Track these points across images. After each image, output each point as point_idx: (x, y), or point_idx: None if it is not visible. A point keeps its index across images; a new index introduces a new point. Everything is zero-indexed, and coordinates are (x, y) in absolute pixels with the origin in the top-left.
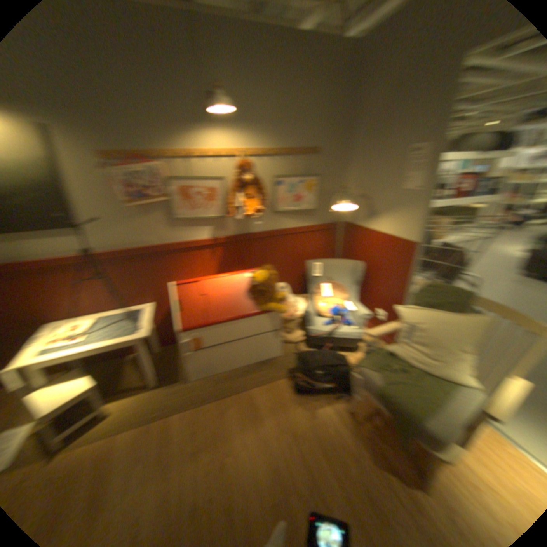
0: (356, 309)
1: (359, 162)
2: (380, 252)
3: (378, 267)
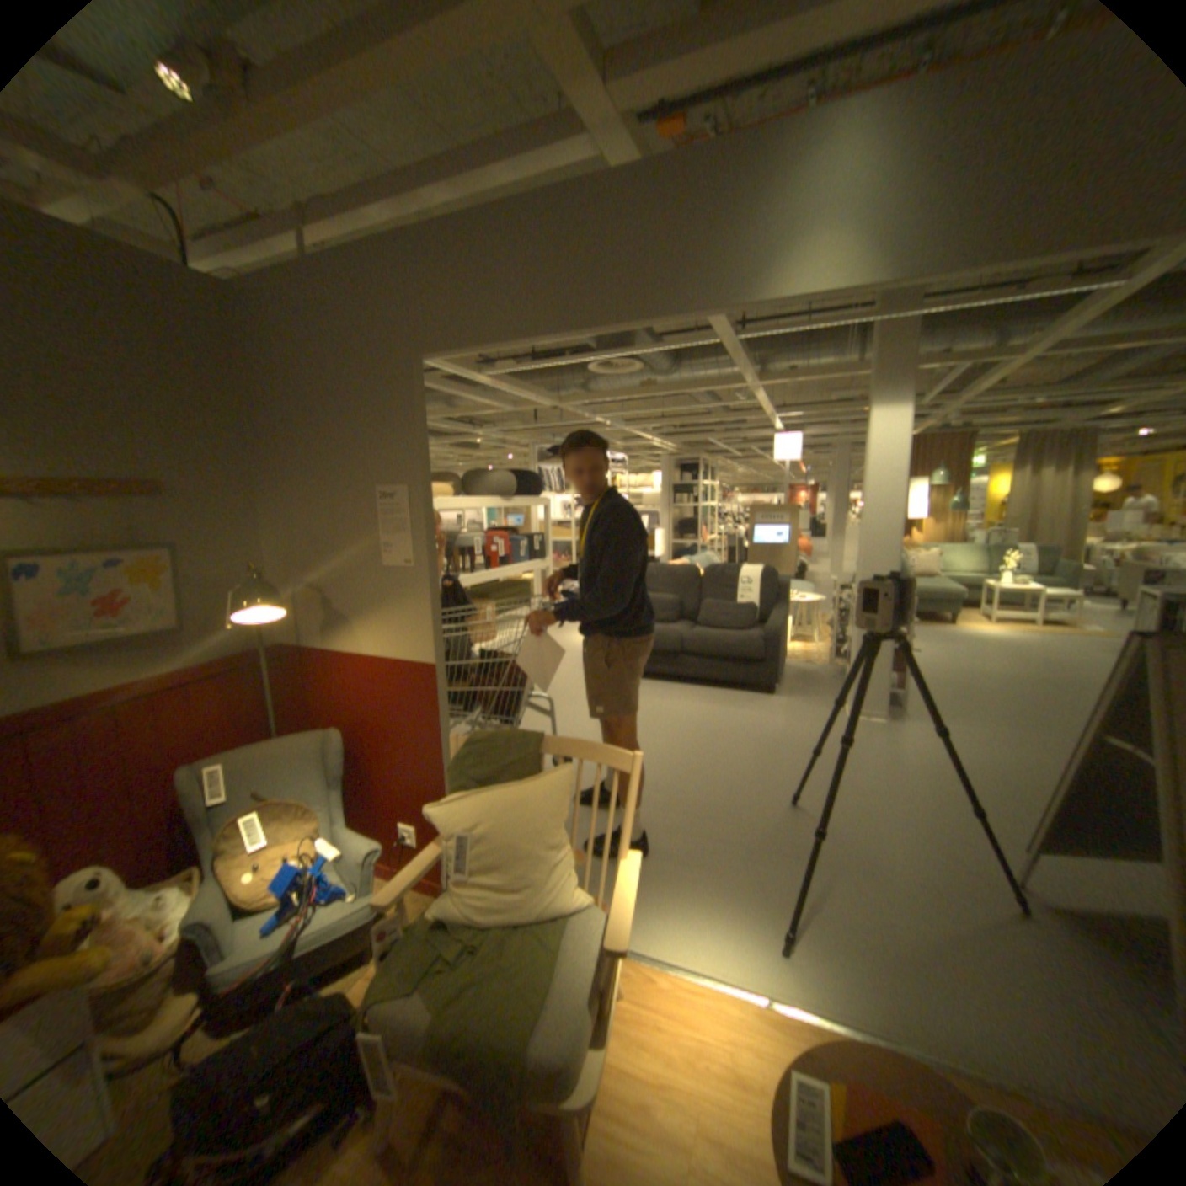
0: (343, 851)
1: (278, 515)
2: (368, 699)
3: (372, 733)
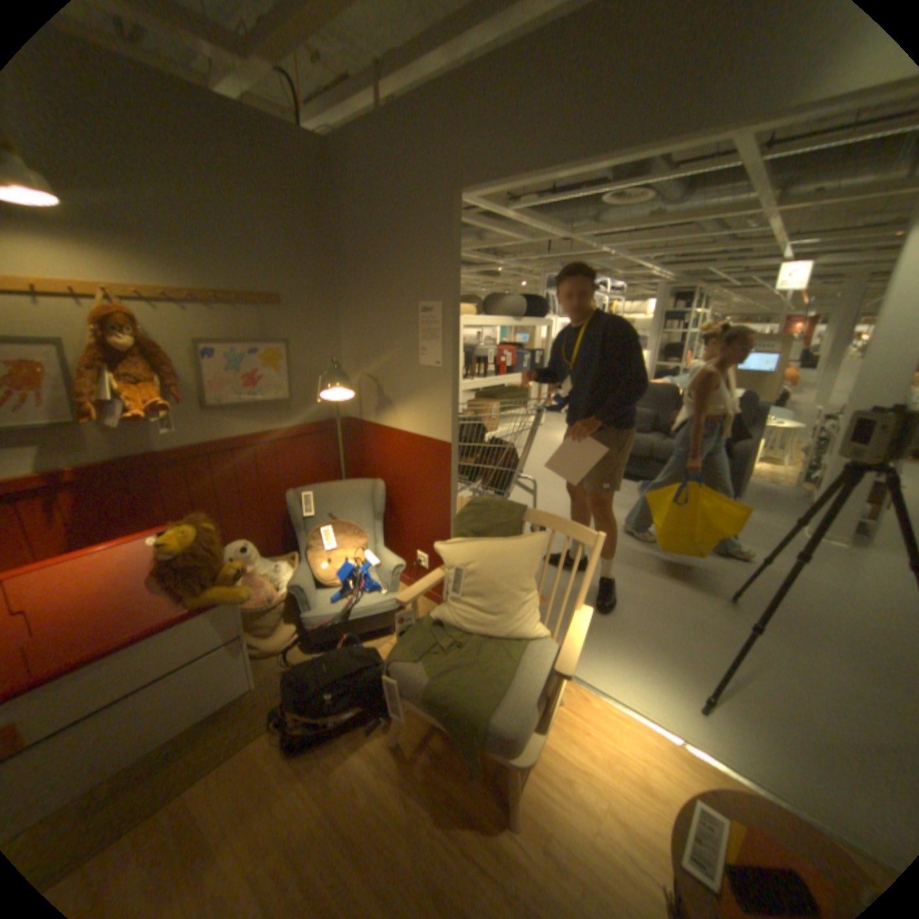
0: (381, 562)
1: (351, 323)
2: (403, 463)
3: (404, 487)
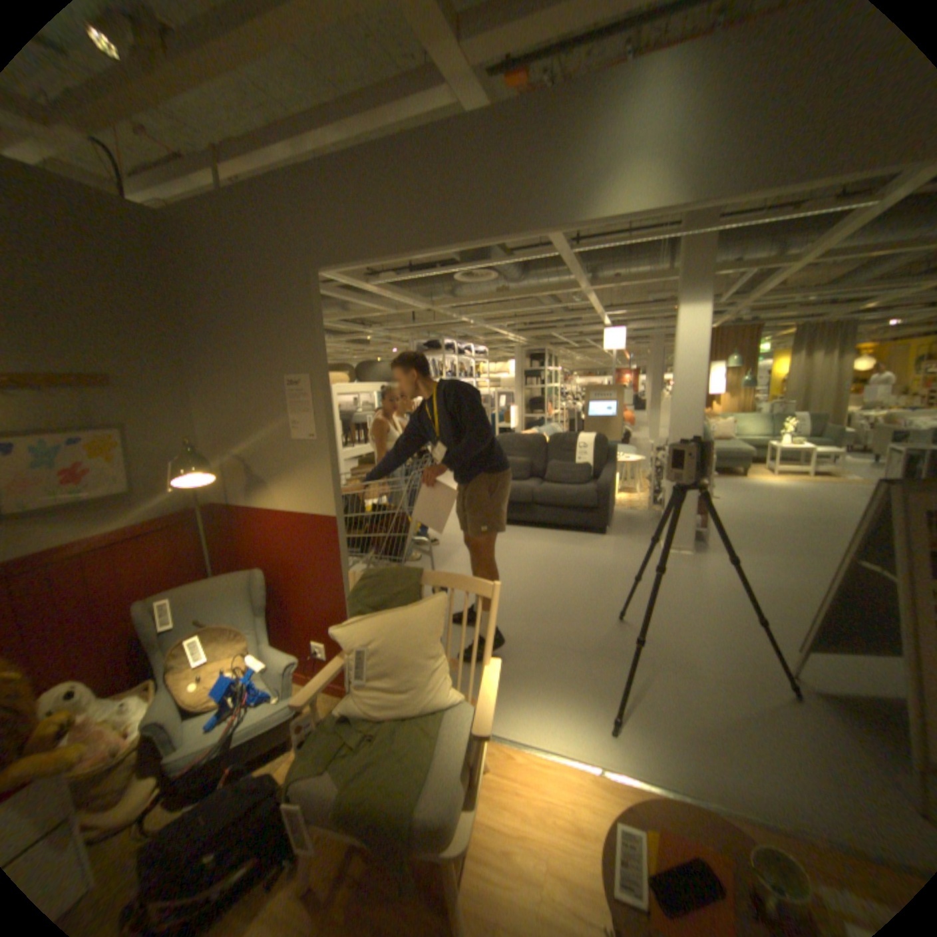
0: (267, 665)
1: (206, 400)
2: (284, 545)
3: (287, 572)
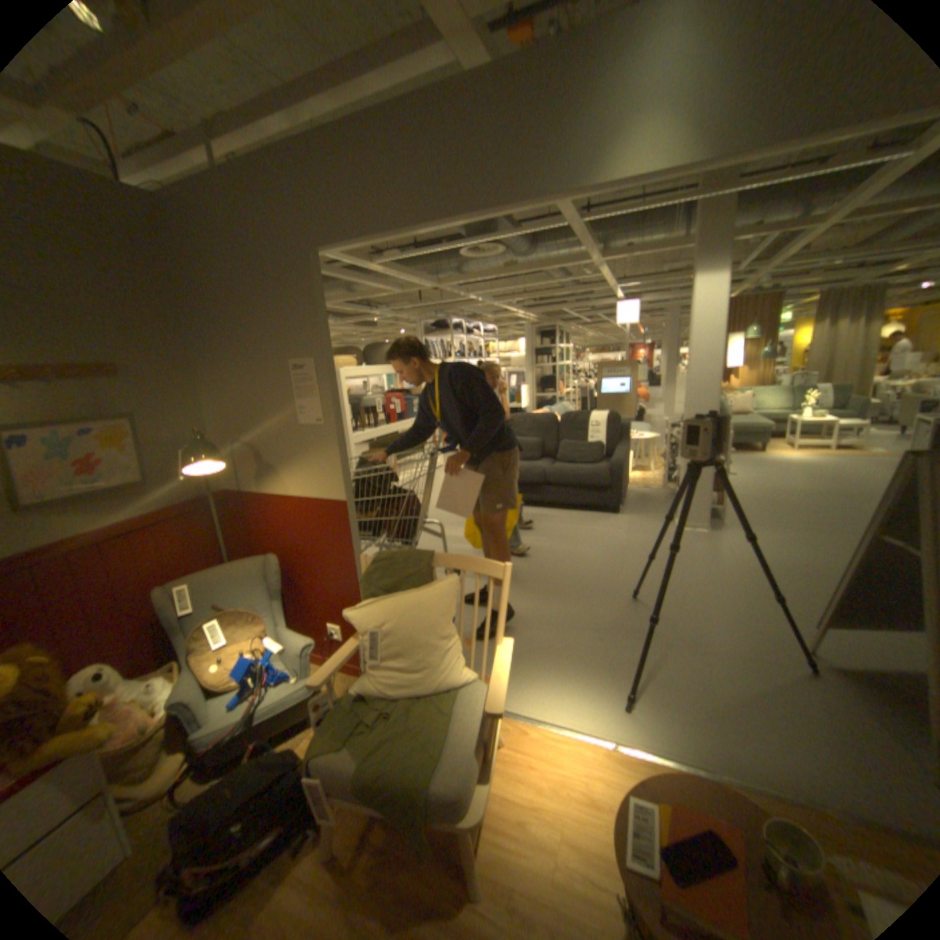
0: (285, 646)
1: (213, 387)
2: (296, 530)
3: (301, 556)
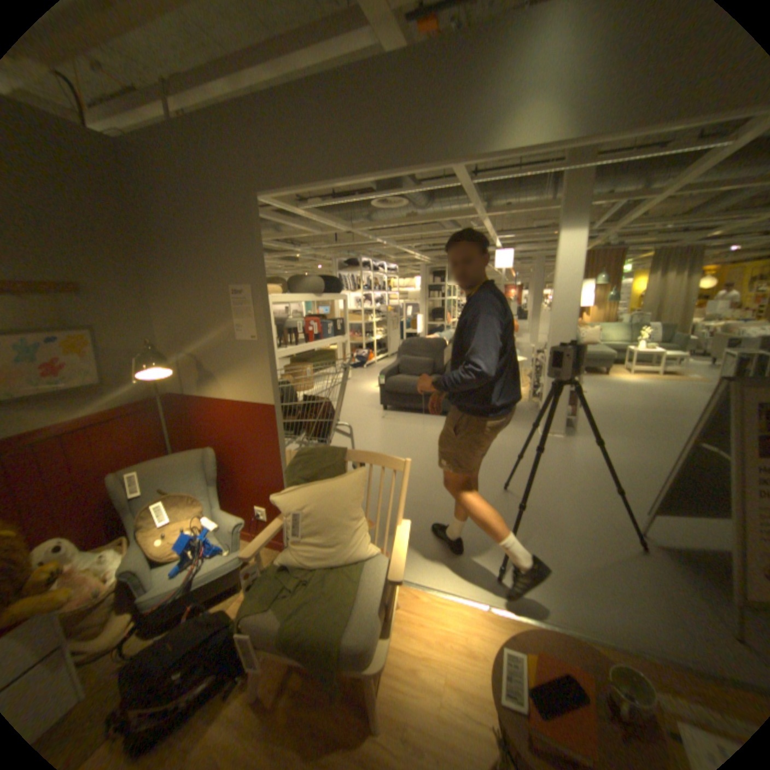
0: (219, 524)
1: (162, 306)
2: (231, 428)
3: (234, 450)
